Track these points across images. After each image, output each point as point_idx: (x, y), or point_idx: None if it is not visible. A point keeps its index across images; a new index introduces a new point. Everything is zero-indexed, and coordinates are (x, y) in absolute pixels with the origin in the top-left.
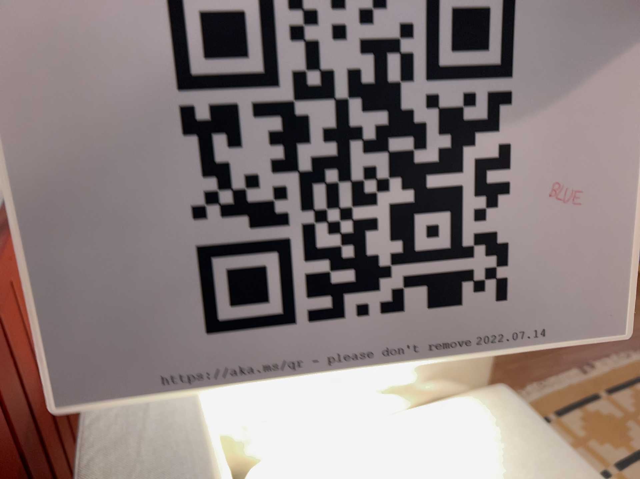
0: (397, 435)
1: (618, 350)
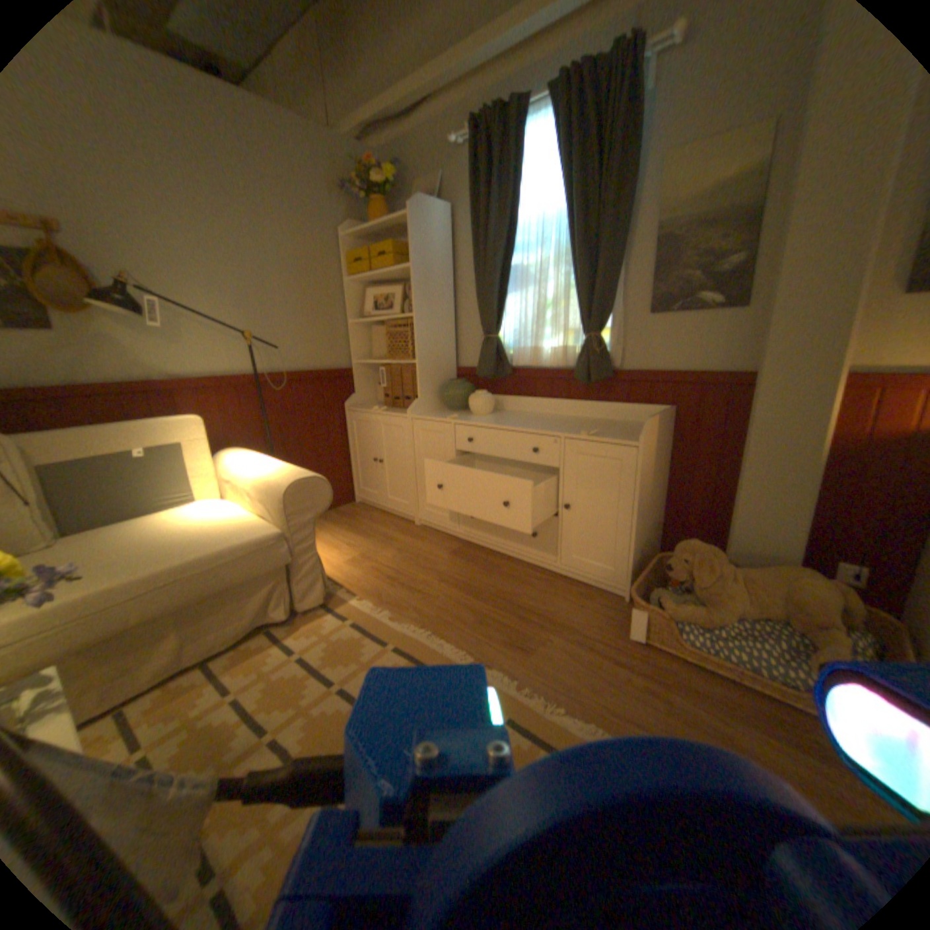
0: (235, 514)
1: (539, 687)
